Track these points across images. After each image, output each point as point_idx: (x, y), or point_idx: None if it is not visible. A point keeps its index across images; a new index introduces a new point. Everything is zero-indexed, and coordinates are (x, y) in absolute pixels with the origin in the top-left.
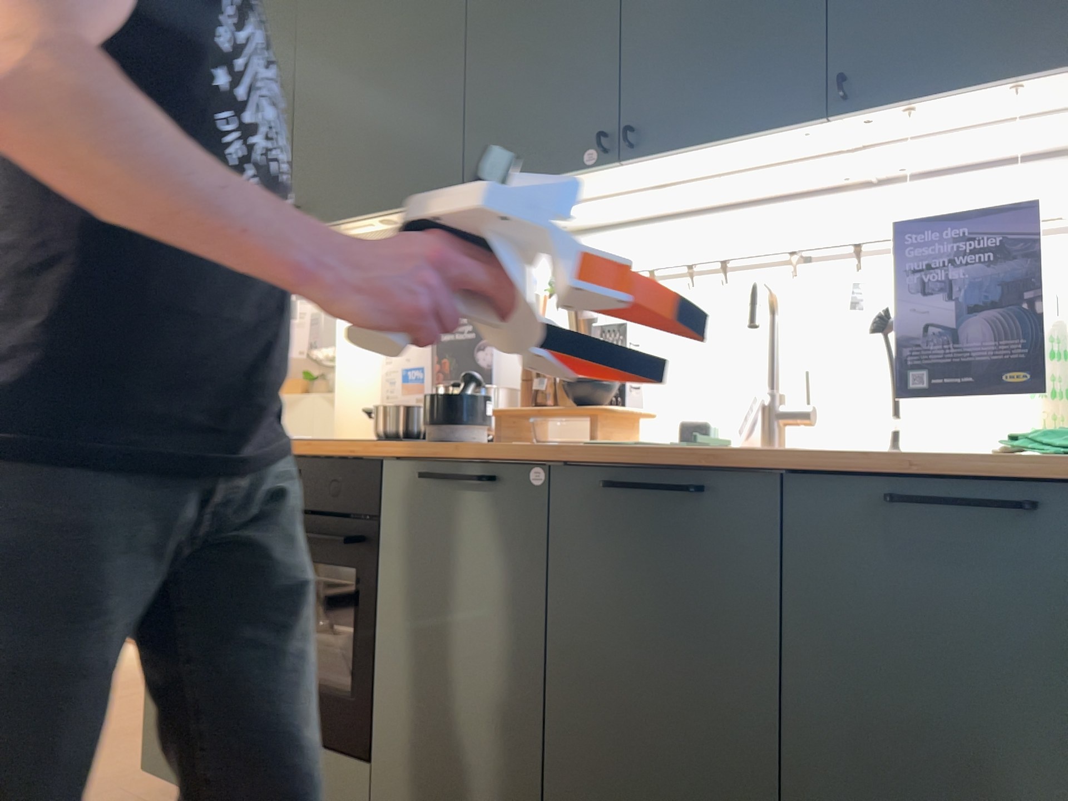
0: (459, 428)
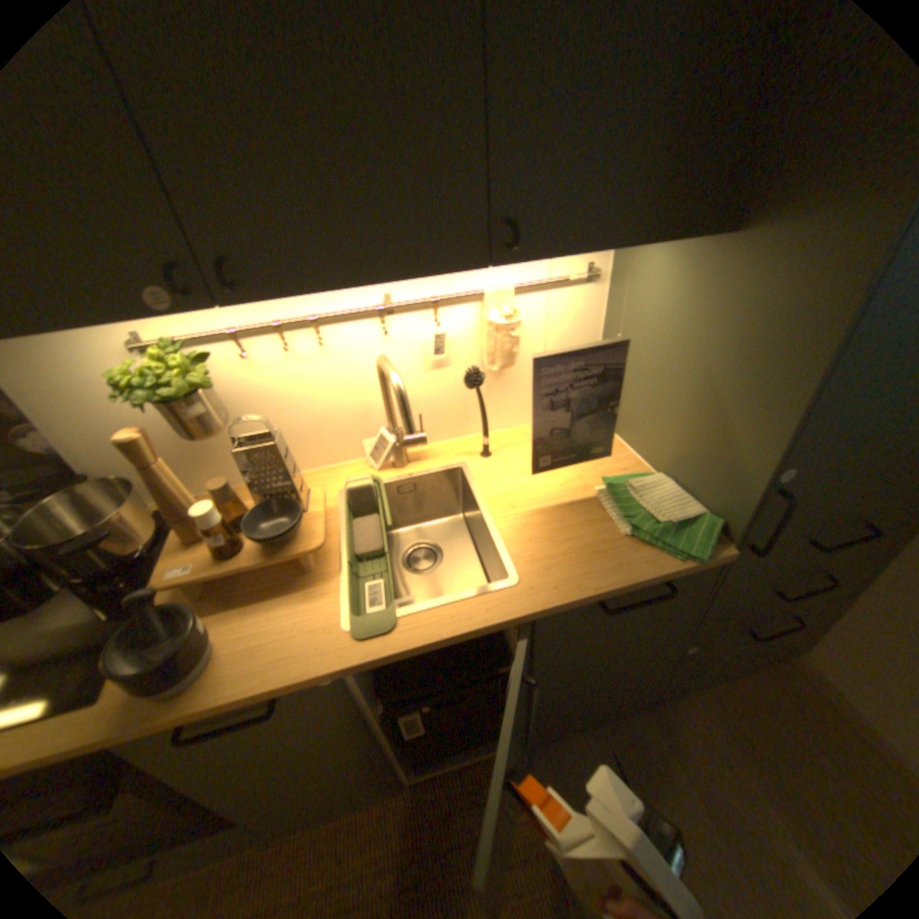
0: (182, 673)
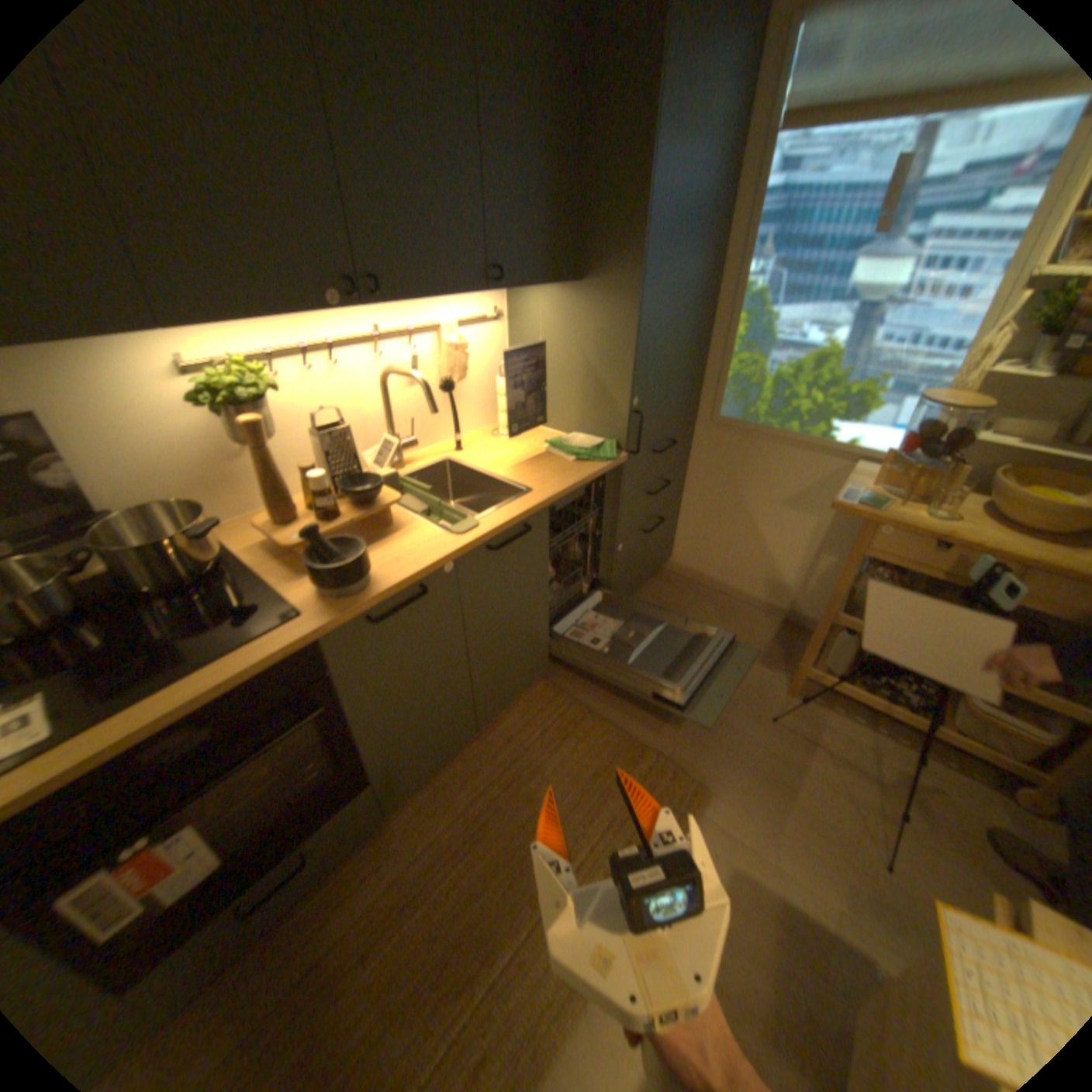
0: (361, 574)
